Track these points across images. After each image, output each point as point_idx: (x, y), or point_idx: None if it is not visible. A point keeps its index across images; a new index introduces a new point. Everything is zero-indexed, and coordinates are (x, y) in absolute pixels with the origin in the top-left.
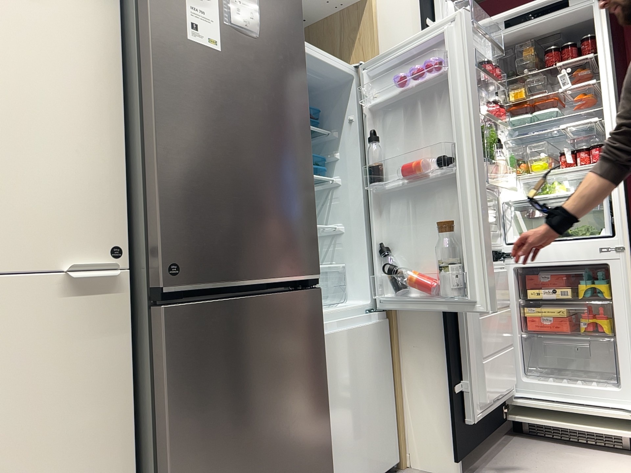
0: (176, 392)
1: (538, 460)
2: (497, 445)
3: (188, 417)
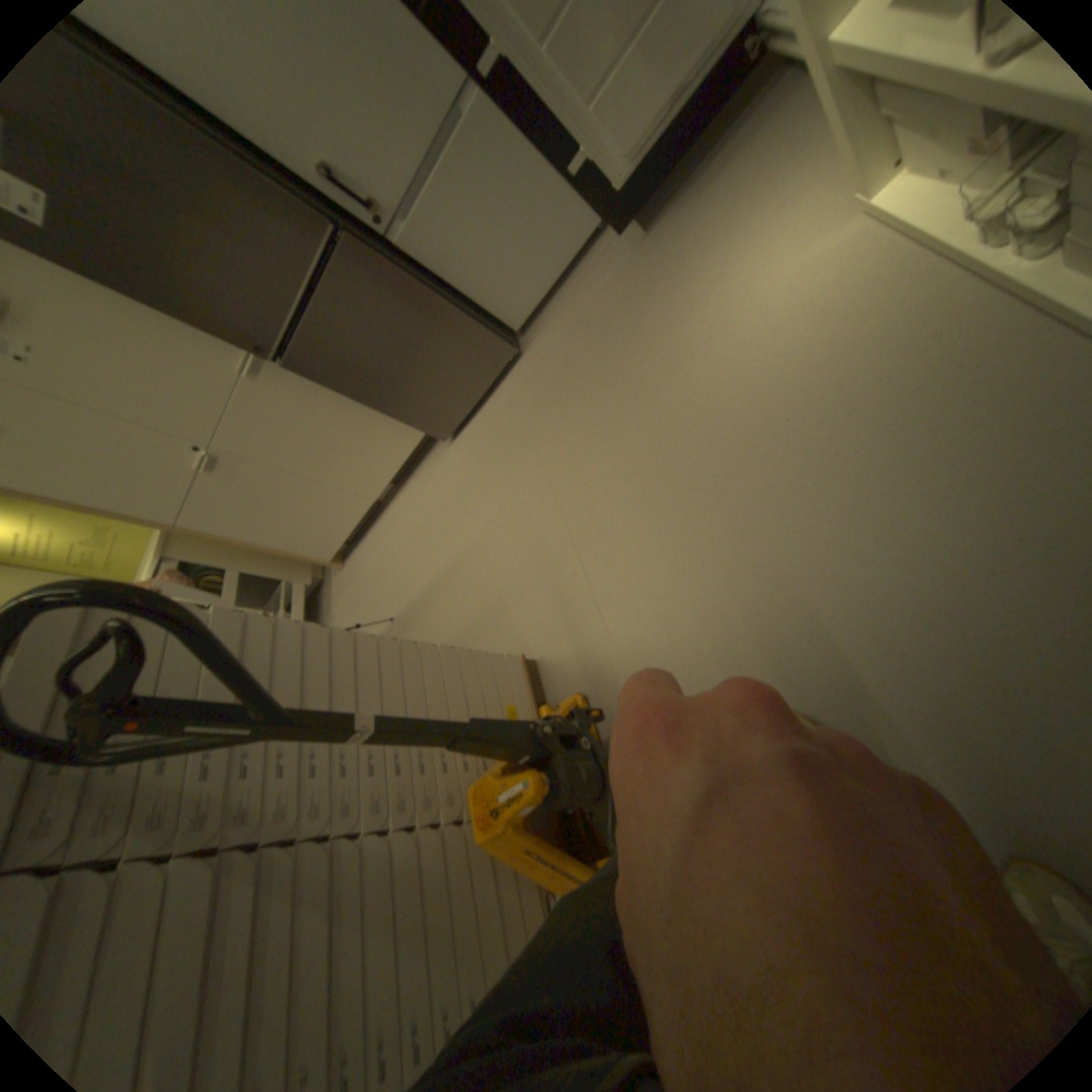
0: (334, 383)
1: (749, 161)
2: (737, 119)
3: (352, 386)
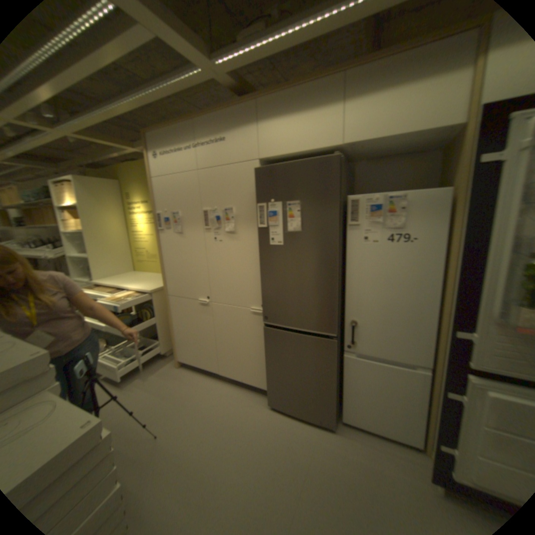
0: (268, 349)
1: None
2: None
3: (271, 357)
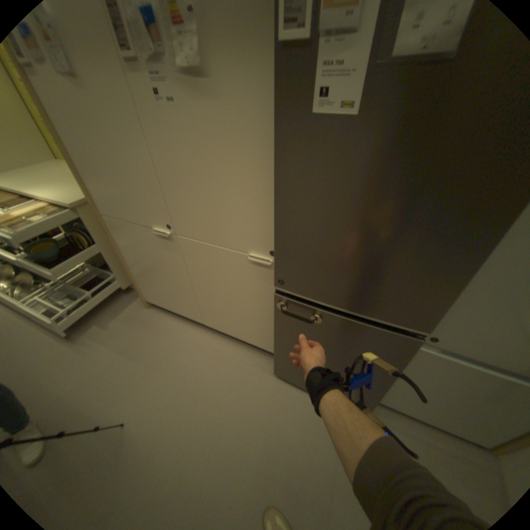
0: (279, 322)
1: None
2: None
3: (284, 332)
